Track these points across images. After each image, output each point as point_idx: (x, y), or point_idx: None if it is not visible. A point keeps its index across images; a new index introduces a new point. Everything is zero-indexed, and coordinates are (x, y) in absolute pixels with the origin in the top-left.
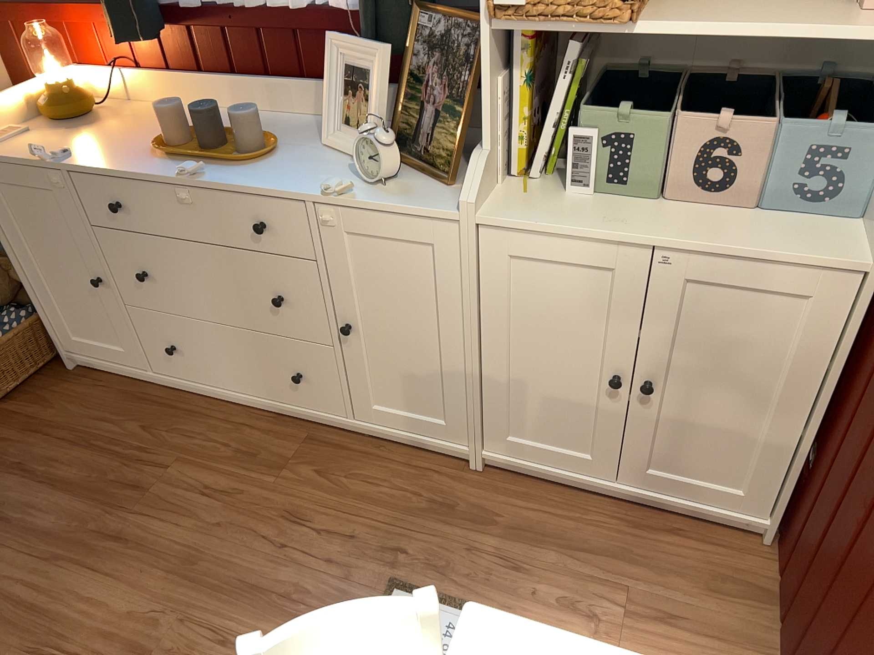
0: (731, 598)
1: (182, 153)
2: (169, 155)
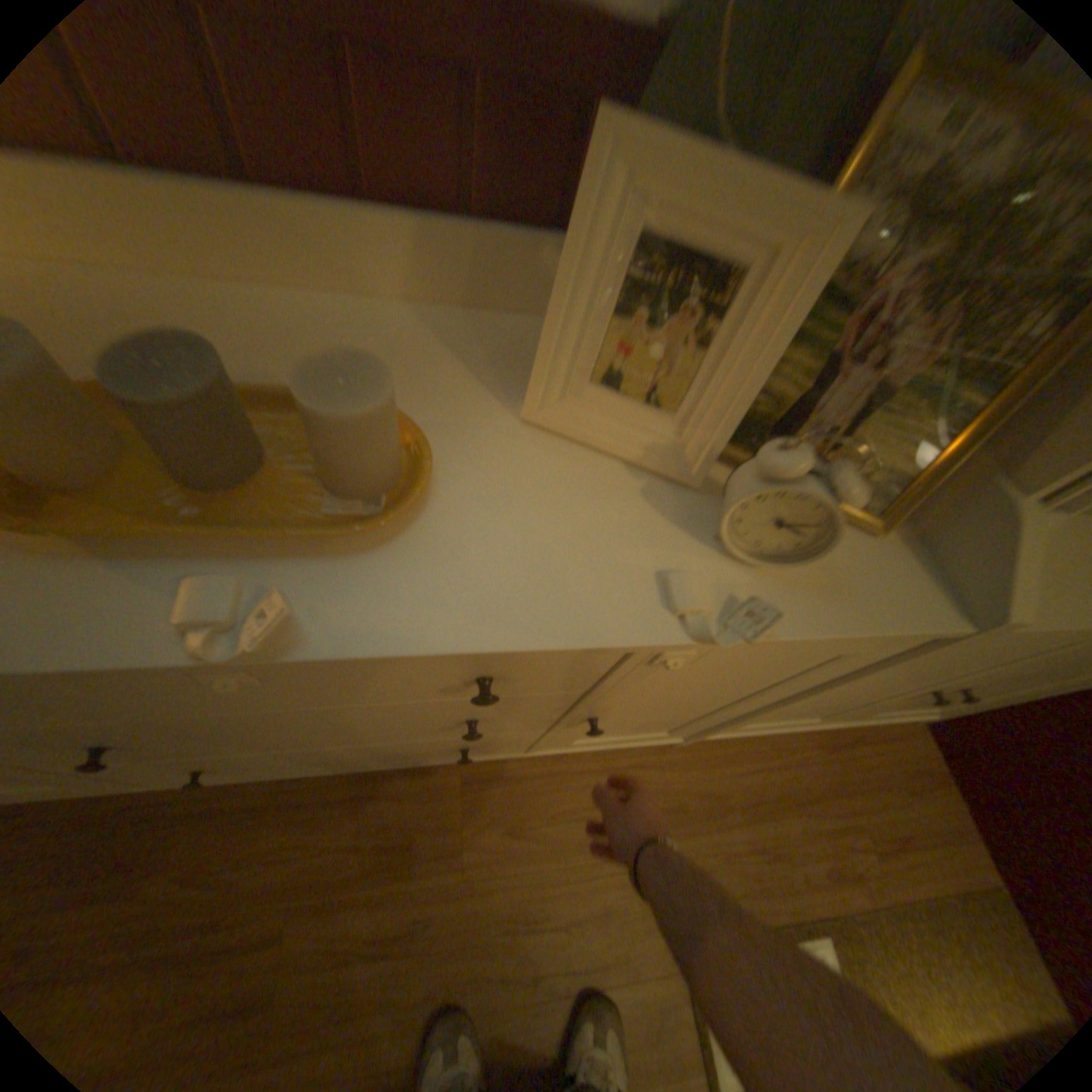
0: (926, 799)
1: (147, 541)
2: (81, 532)
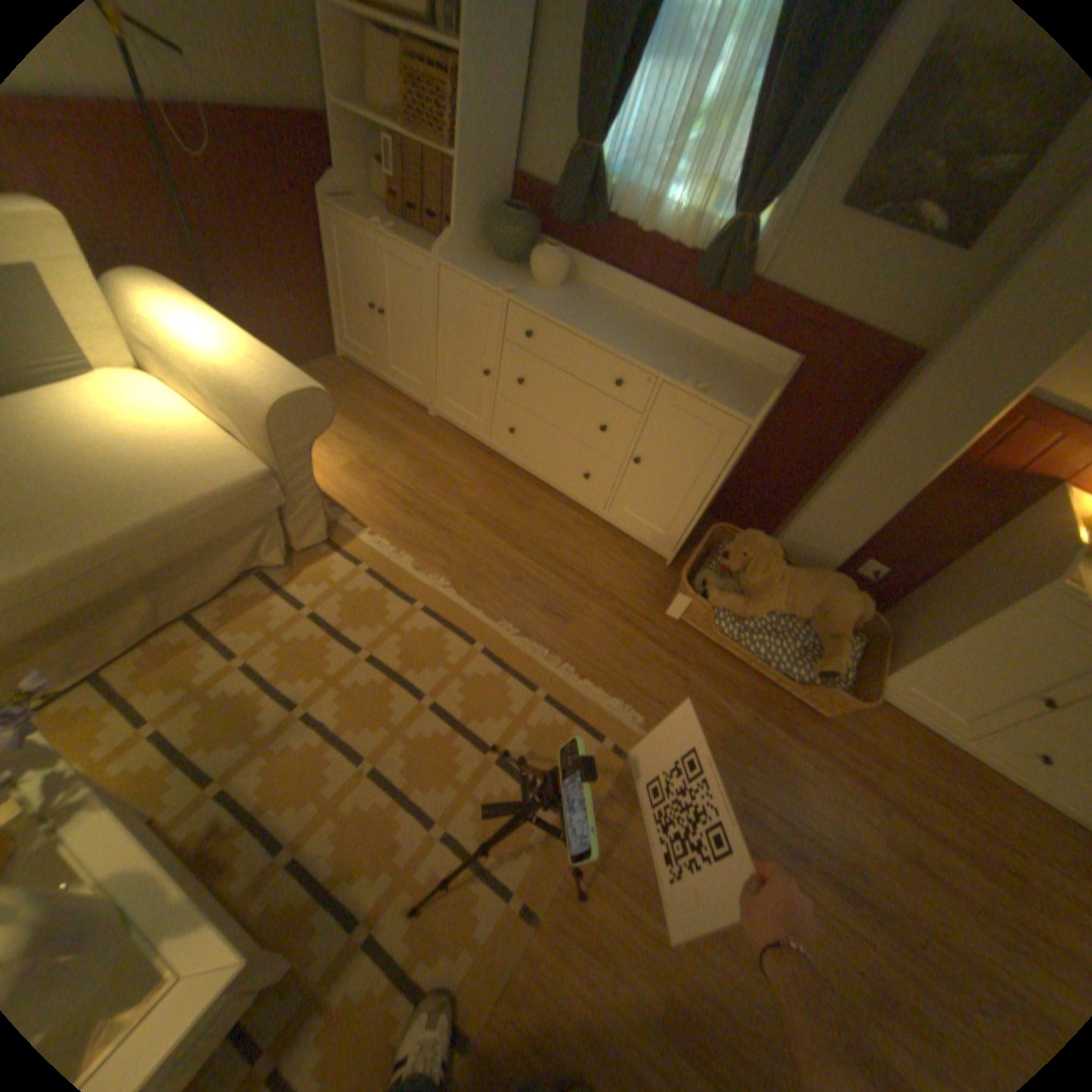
0: None
1: None
2: None
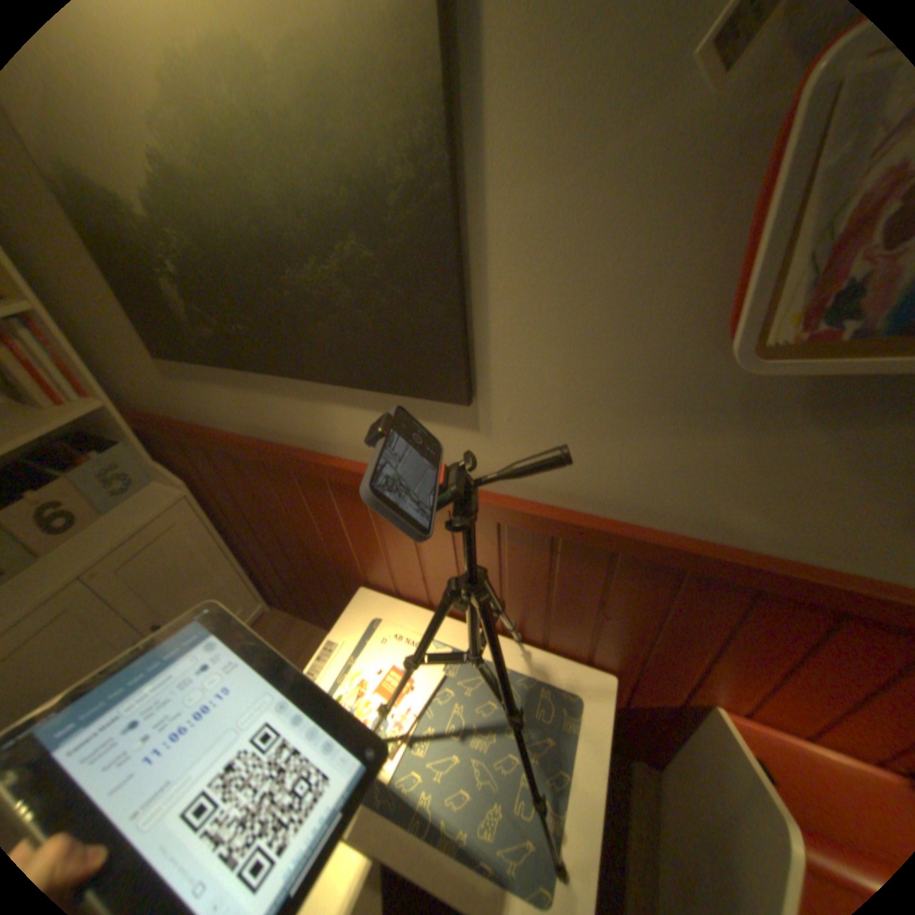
0: (286, 641)
1: None
2: None
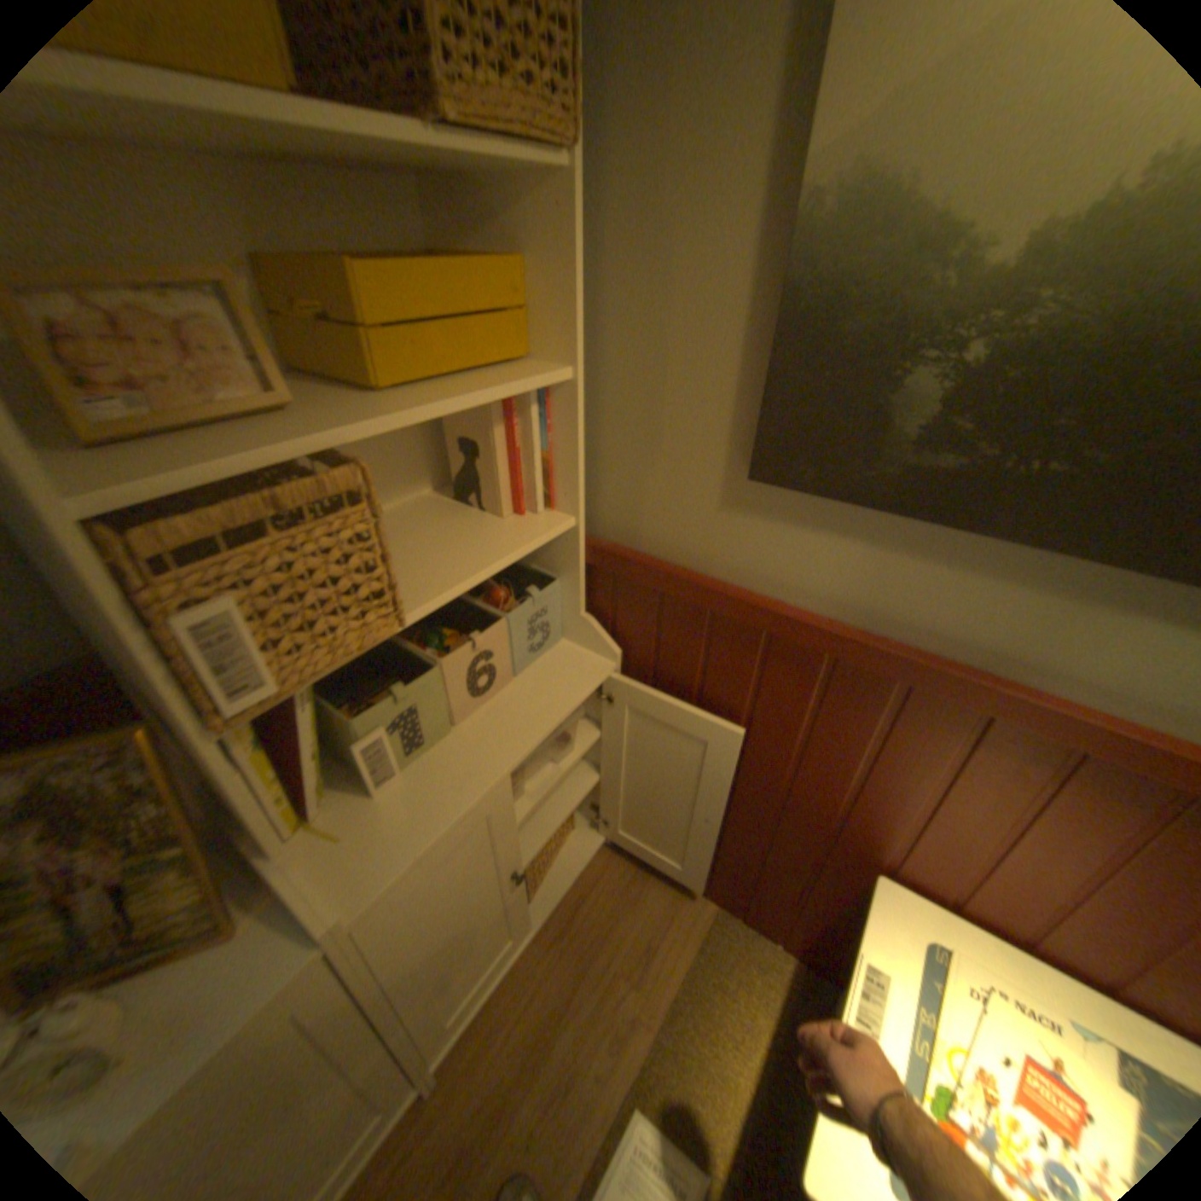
0: (643, 897)
1: None
2: None
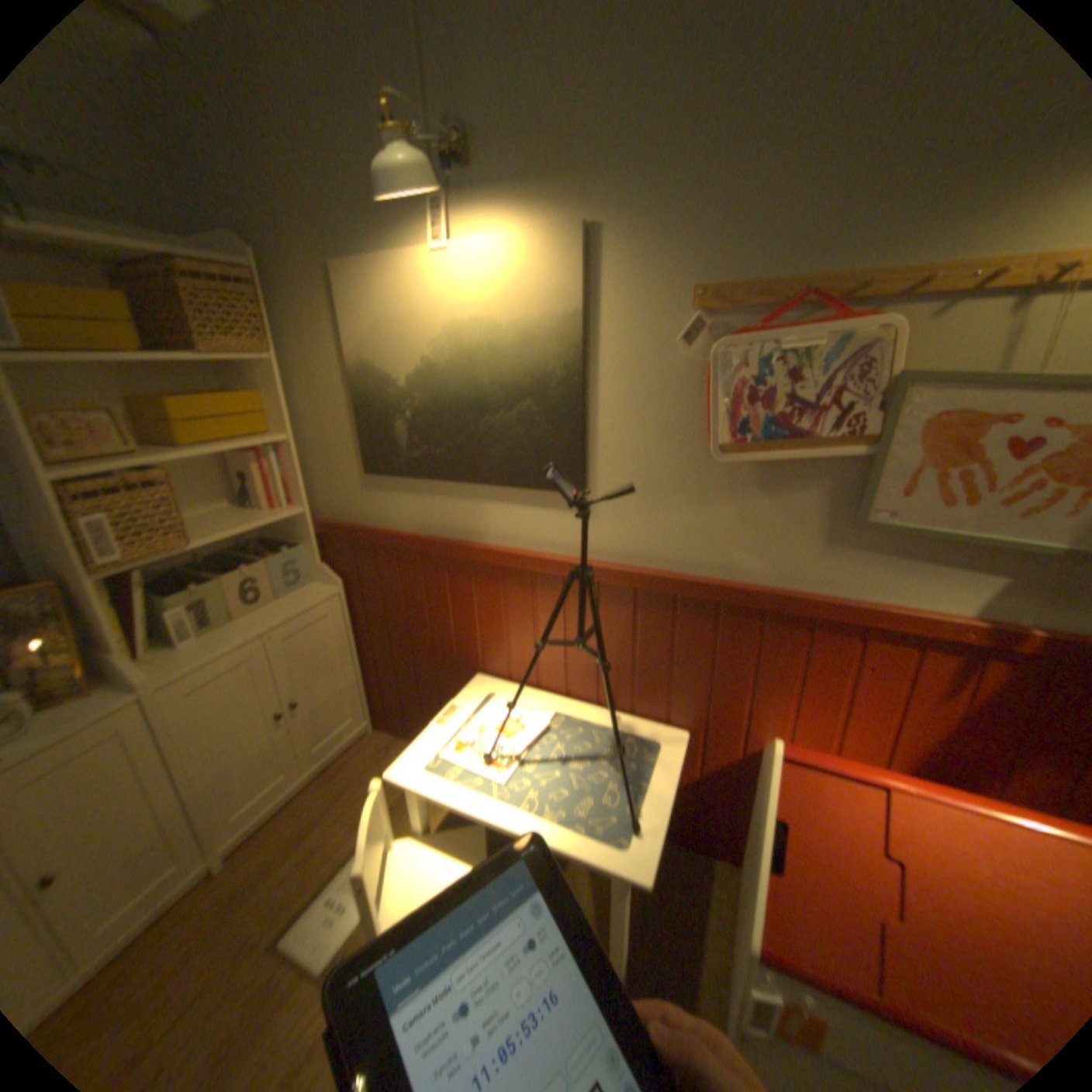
0: (387, 756)
1: None
2: None
